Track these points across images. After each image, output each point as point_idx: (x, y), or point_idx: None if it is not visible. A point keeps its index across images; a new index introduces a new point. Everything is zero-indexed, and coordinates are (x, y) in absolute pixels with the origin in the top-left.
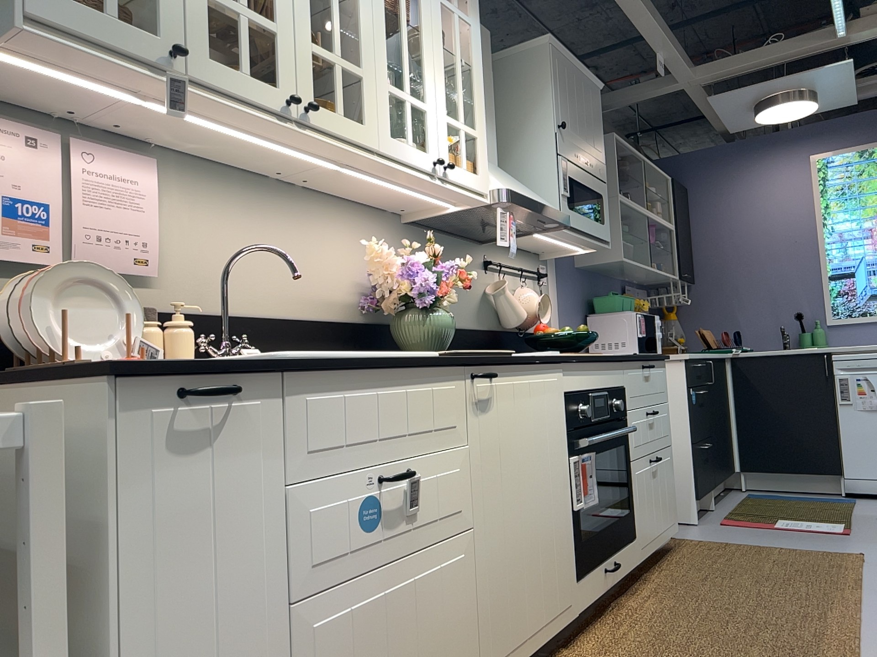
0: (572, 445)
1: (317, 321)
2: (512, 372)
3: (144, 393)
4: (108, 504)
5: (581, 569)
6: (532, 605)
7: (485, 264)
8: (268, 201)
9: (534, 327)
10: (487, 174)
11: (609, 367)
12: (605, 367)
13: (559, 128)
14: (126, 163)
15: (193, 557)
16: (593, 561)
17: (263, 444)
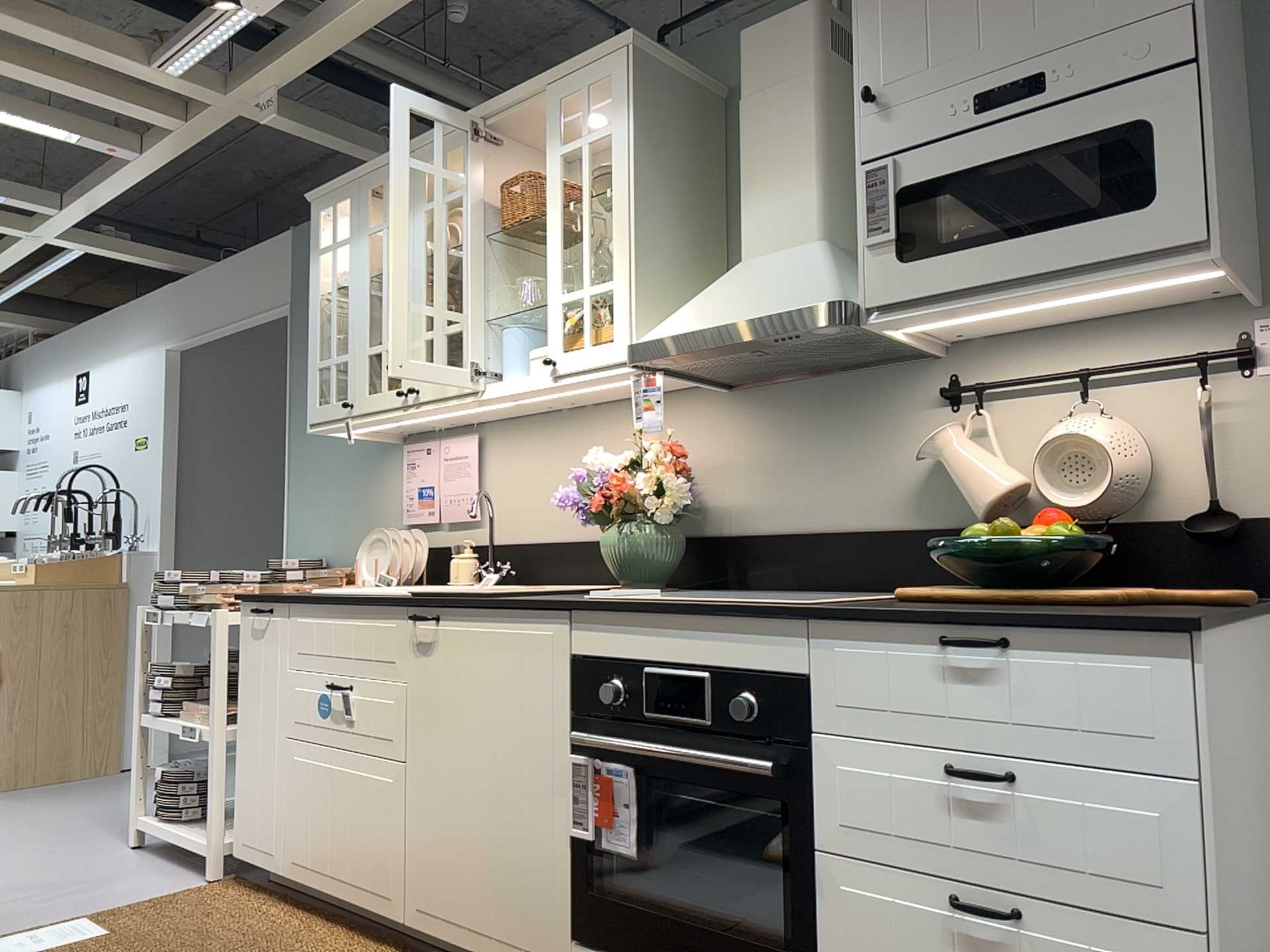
0: (581, 738)
1: (597, 541)
2: (466, 617)
3: (249, 608)
4: (241, 654)
5: (583, 933)
6: (474, 897)
7: (942, 397)
8: (558, 431)
9: (1098, 511)
10: (632, 327)
11: (728, 628)
12: (713, 627)
13: (864, 106)
14: (461, 444)
15: (257, 689)
16: (621, 946)
17: (281, 642)
